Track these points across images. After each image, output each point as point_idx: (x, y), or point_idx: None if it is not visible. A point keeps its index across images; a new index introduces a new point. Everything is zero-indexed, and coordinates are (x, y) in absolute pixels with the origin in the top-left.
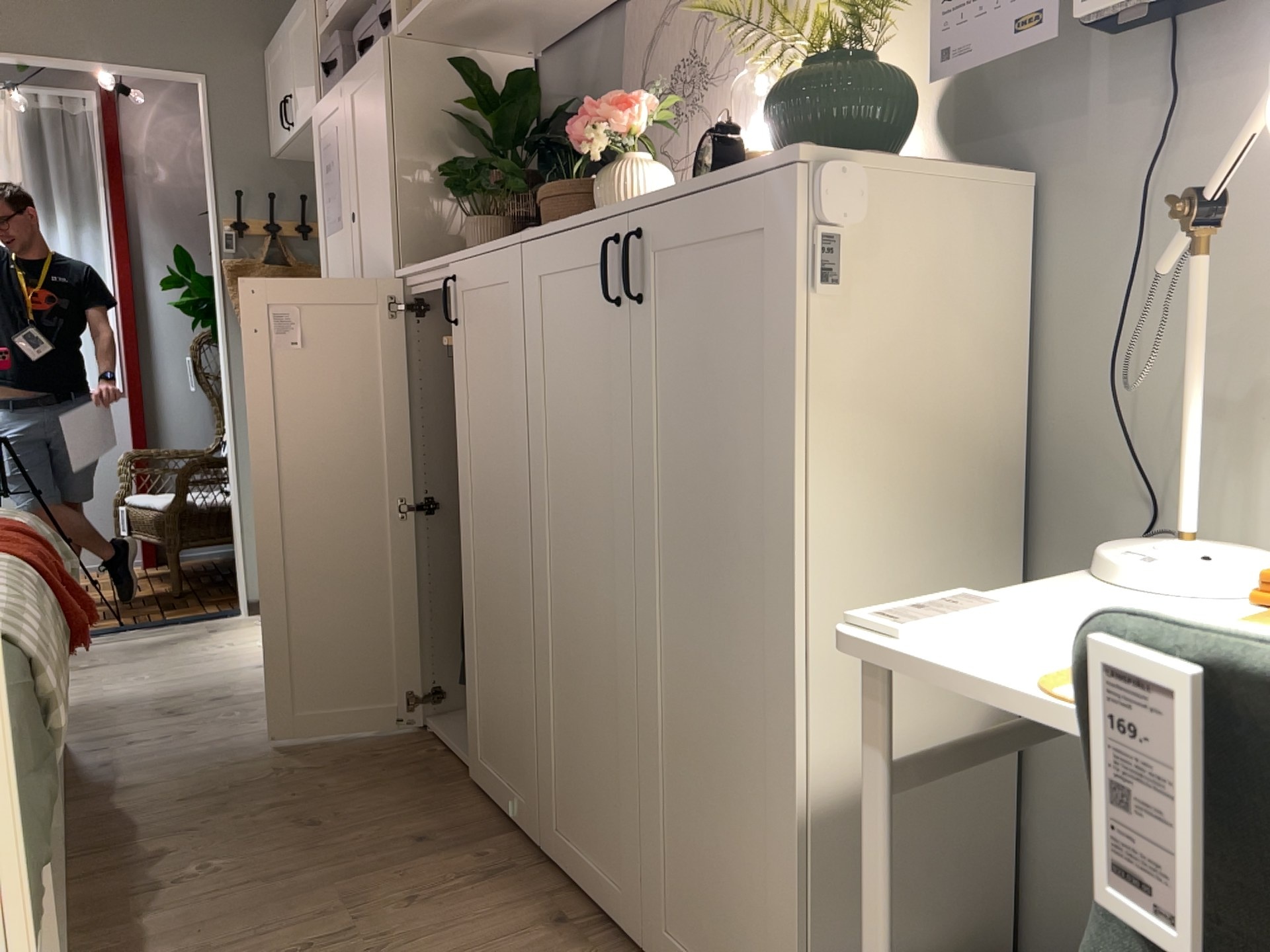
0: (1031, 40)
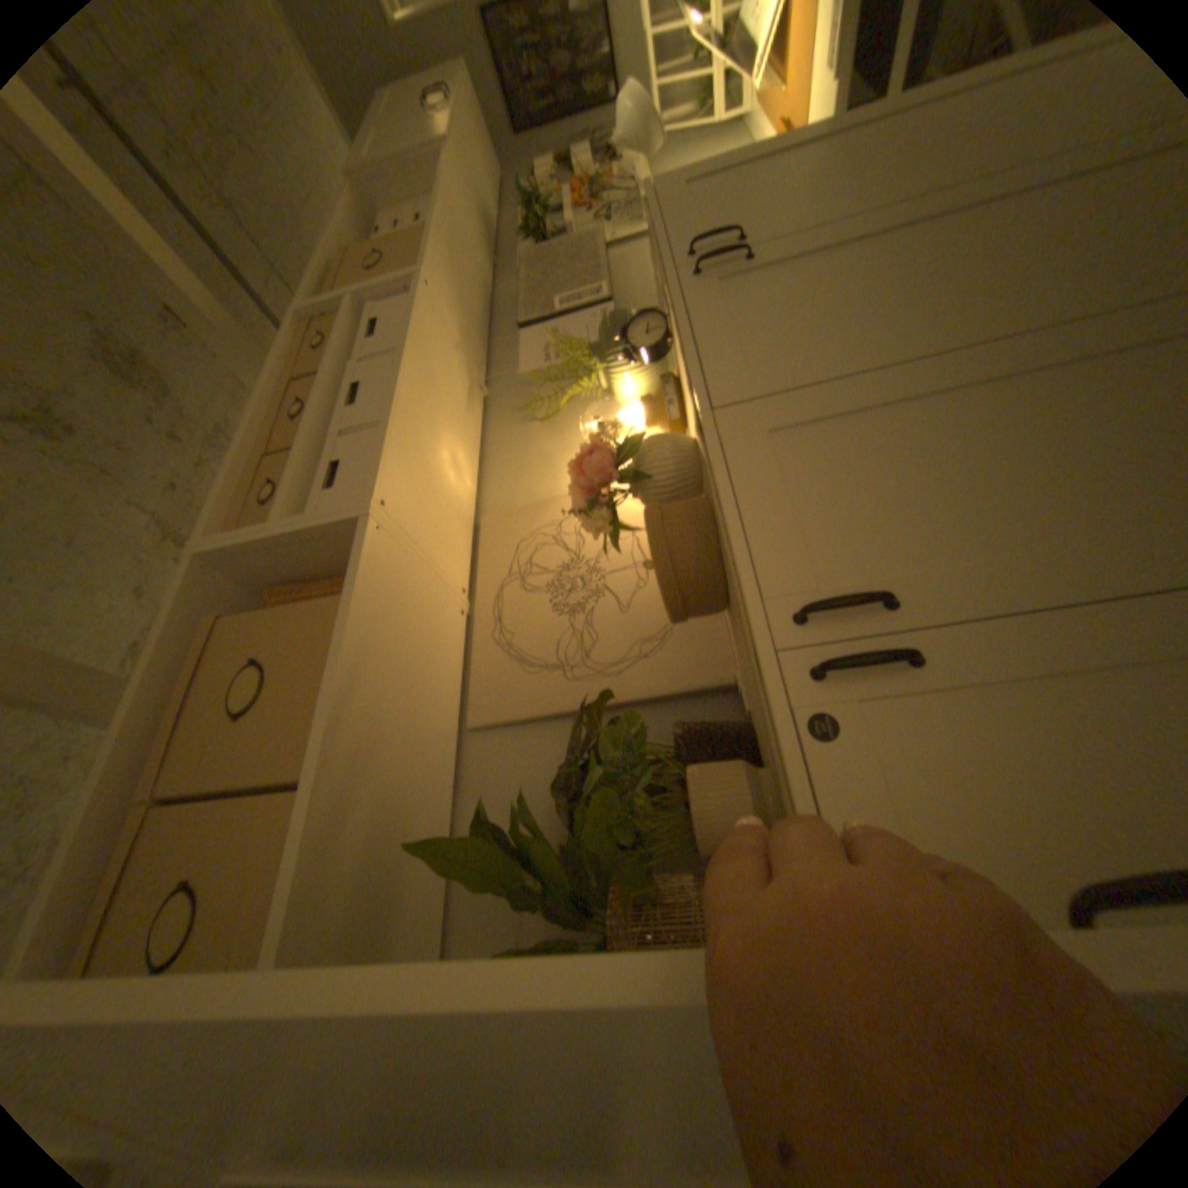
0: (611, 309)
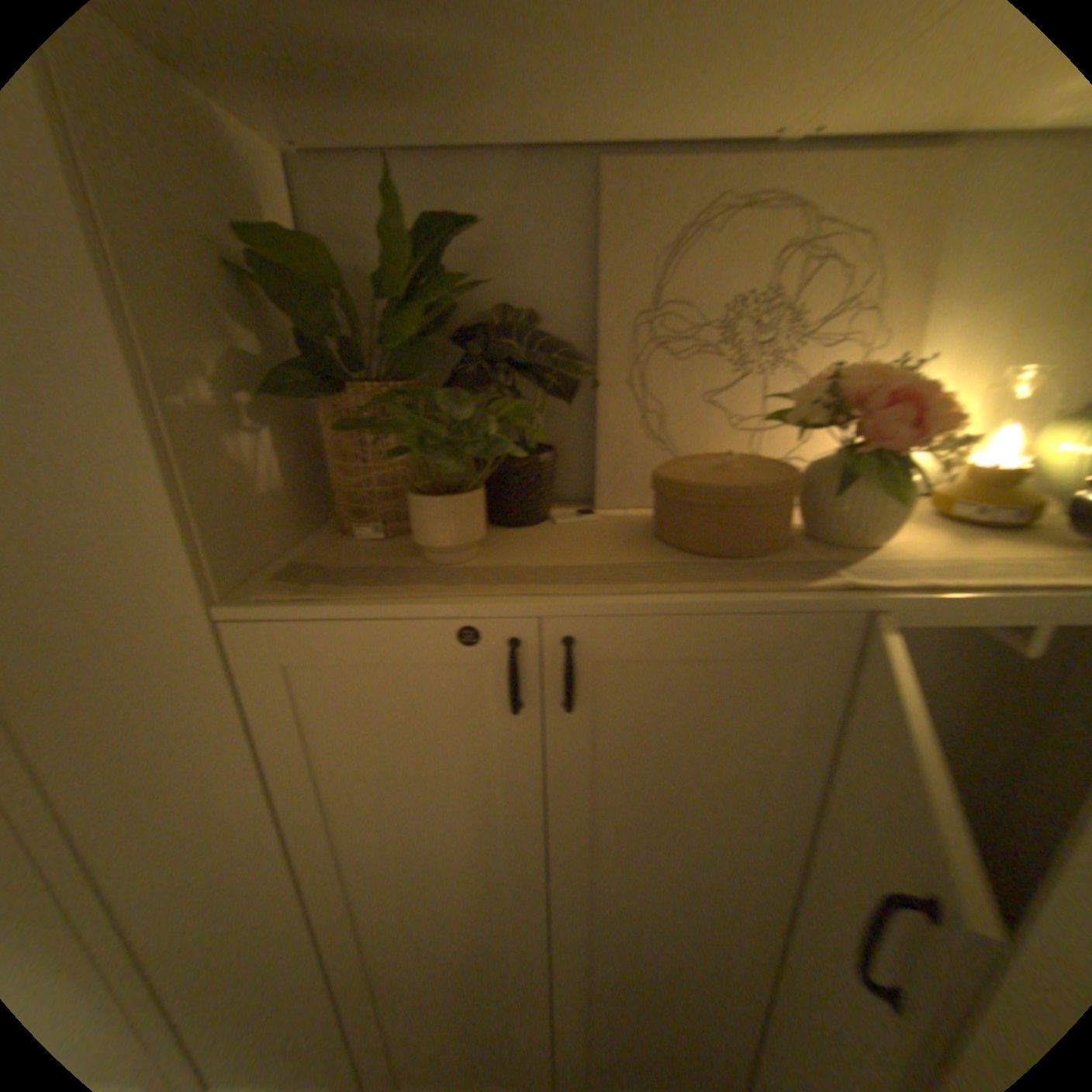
0: None
